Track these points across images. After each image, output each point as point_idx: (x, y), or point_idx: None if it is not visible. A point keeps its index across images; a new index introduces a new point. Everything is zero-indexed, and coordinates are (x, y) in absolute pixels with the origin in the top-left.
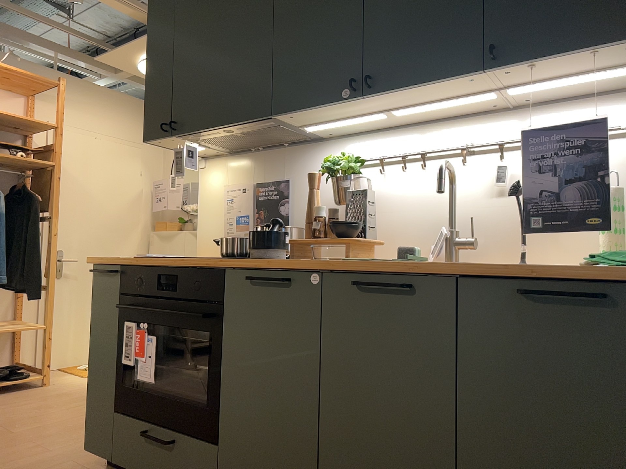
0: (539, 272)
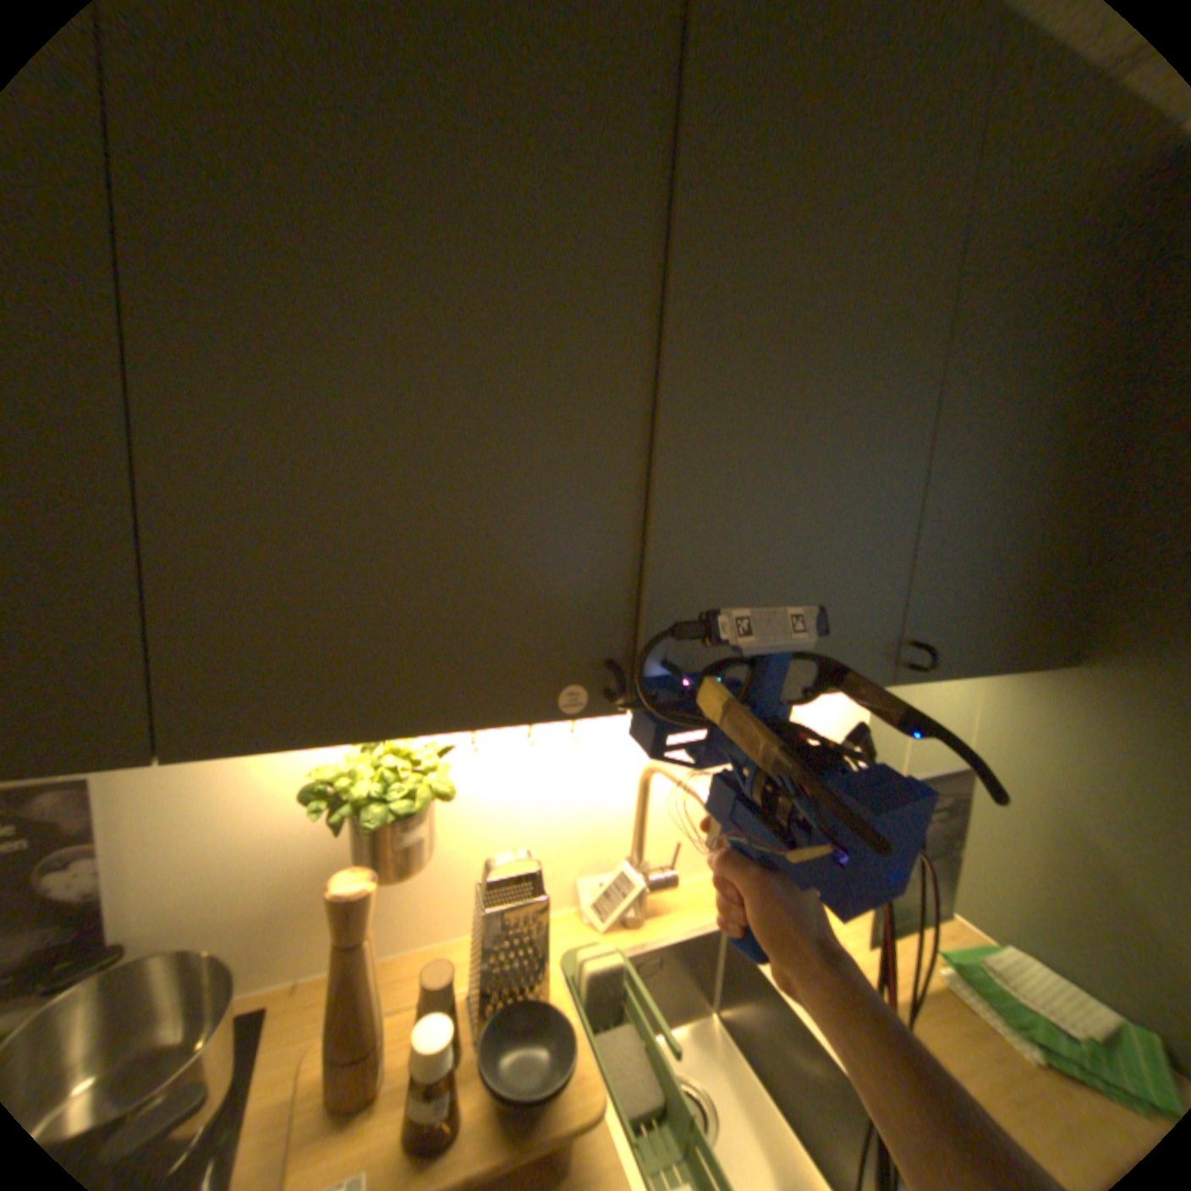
0: None
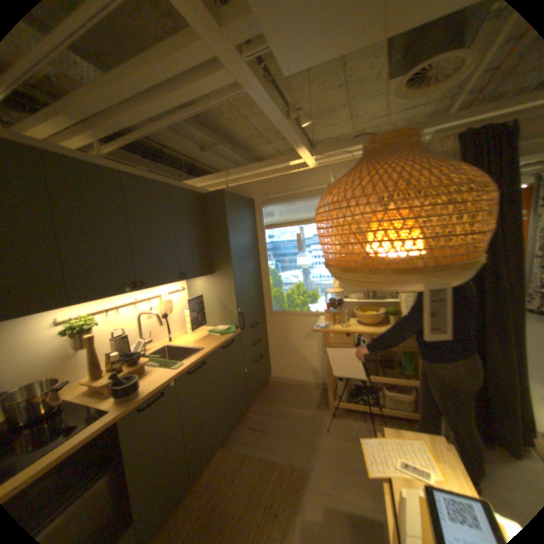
0: (225, 342)
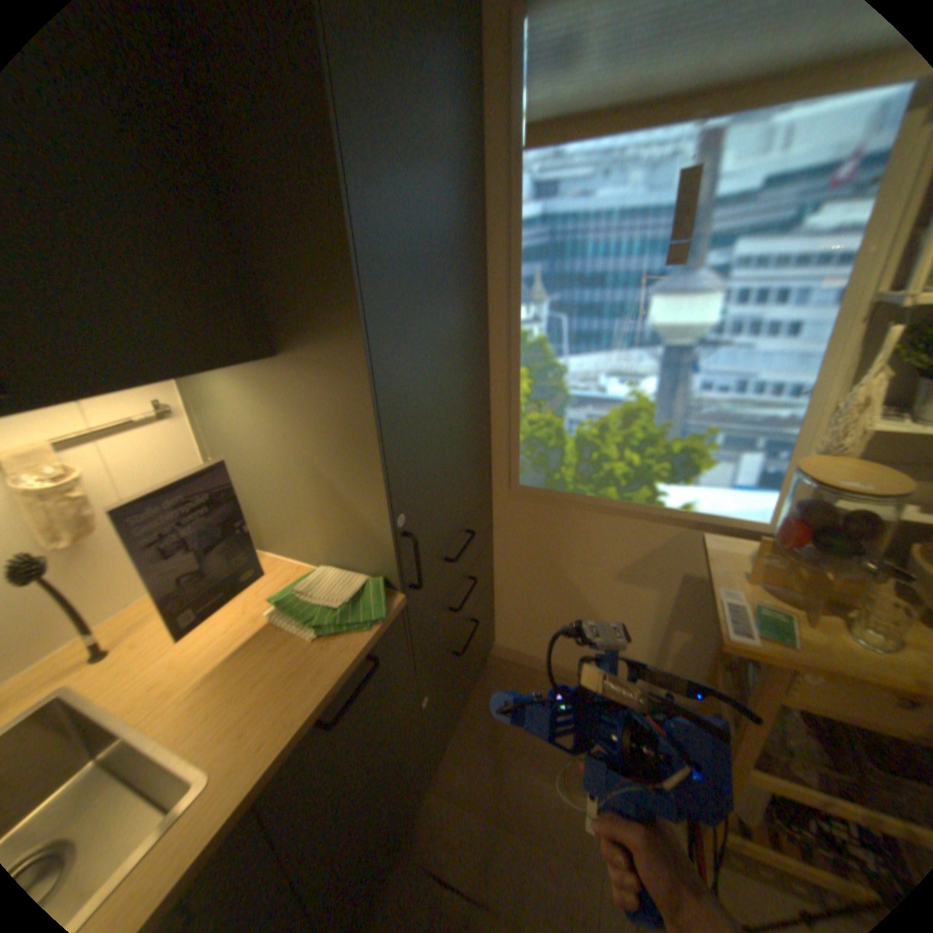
0: (332, 694)
